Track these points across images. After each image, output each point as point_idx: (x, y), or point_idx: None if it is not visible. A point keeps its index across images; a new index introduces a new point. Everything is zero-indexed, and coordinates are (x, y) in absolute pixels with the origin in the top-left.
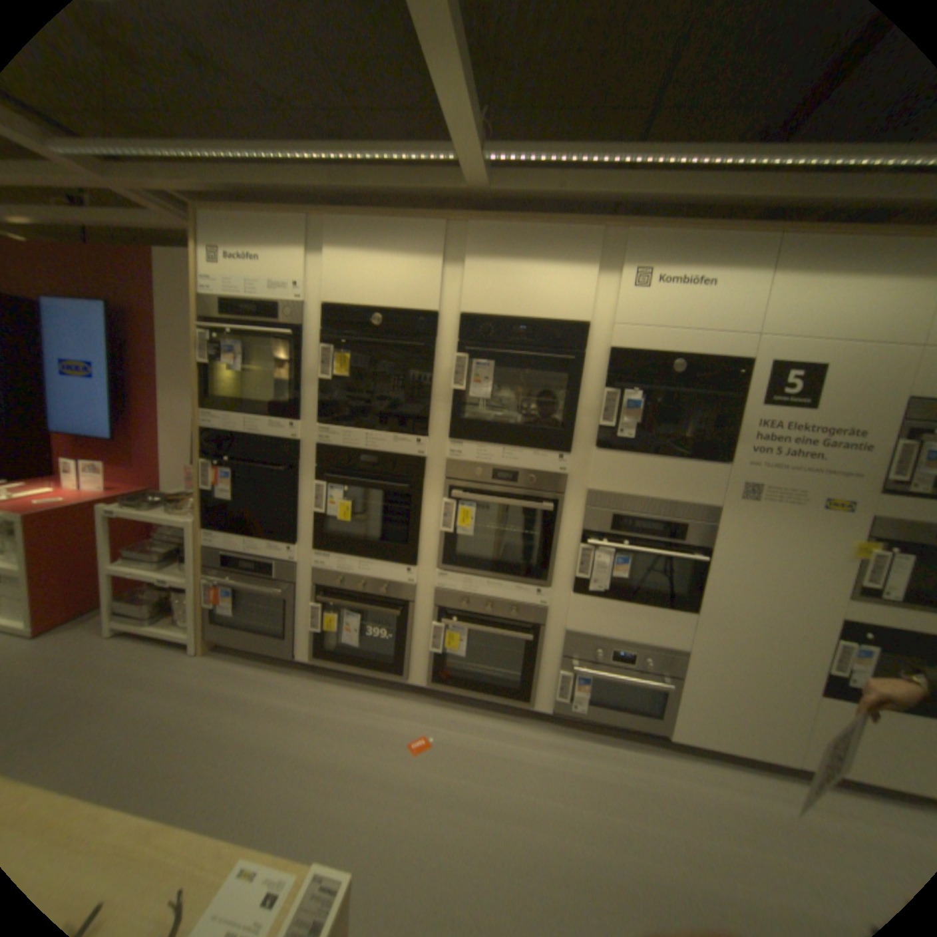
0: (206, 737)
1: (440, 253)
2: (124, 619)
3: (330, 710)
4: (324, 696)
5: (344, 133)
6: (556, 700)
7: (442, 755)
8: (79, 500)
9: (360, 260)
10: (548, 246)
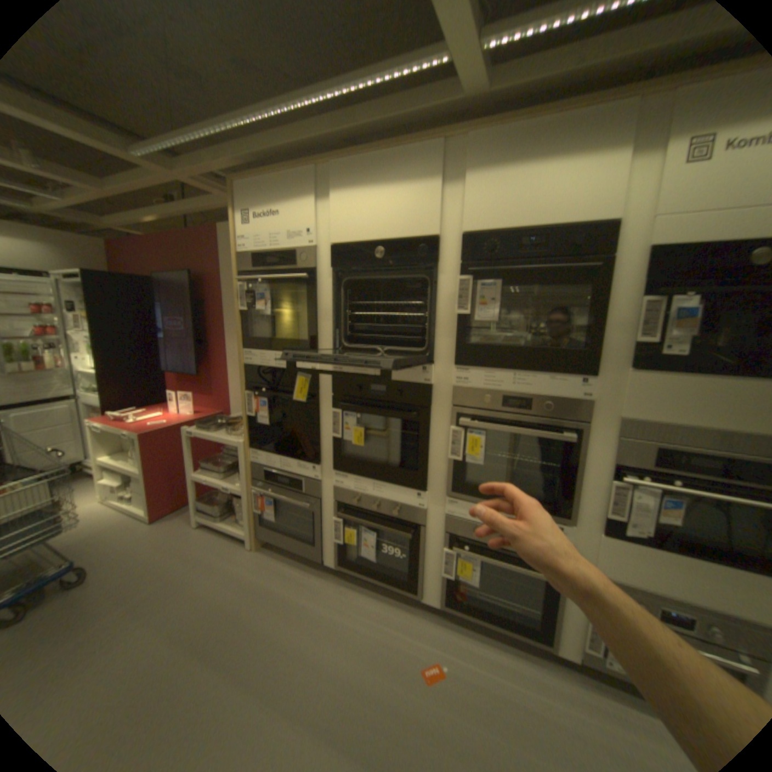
0: (250, 629)
1: (438, 173)
2: (204, 515)
3: (352, 618)
4: (347, 603)
5: (338, 73)
6: (586, 651)
7: (457, 689)
8: (176, 422)
9: (361, 197)
10: (561, 138)
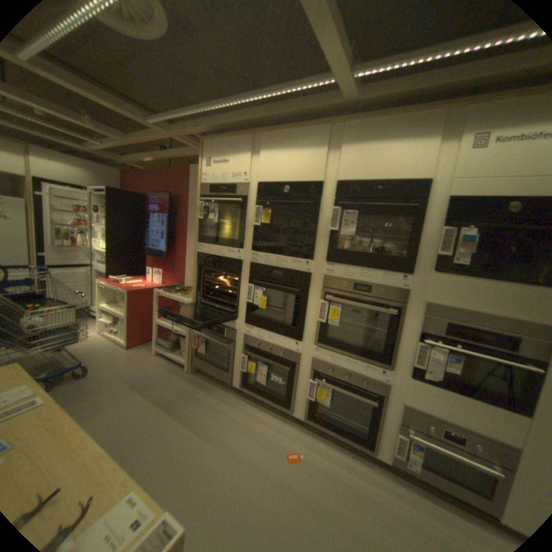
0: (183, 417)
1: (325, 144)
2: (161, 348)
3: (247, 420)
4: (245, 411)
5: (271, 84)
6: (395, 455)
7: (308, 469)
8: (151, 287)
9: (278, 155)
10: (399, 129)
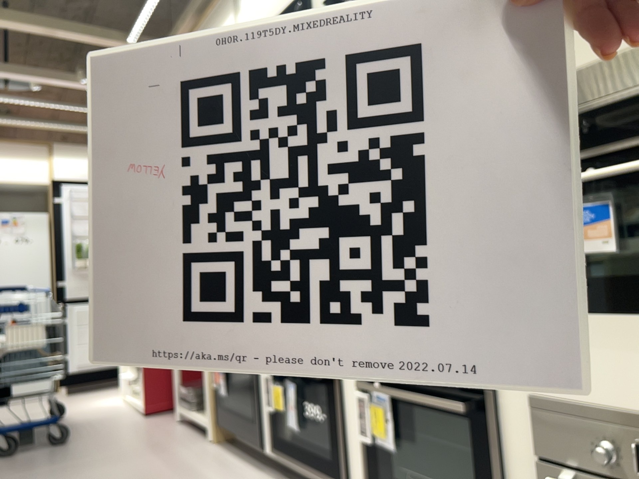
0: None
1: None
2: (188, 404)
3: None
4: None
5: None
6: None
7: None
8: None
9: None
10: None
